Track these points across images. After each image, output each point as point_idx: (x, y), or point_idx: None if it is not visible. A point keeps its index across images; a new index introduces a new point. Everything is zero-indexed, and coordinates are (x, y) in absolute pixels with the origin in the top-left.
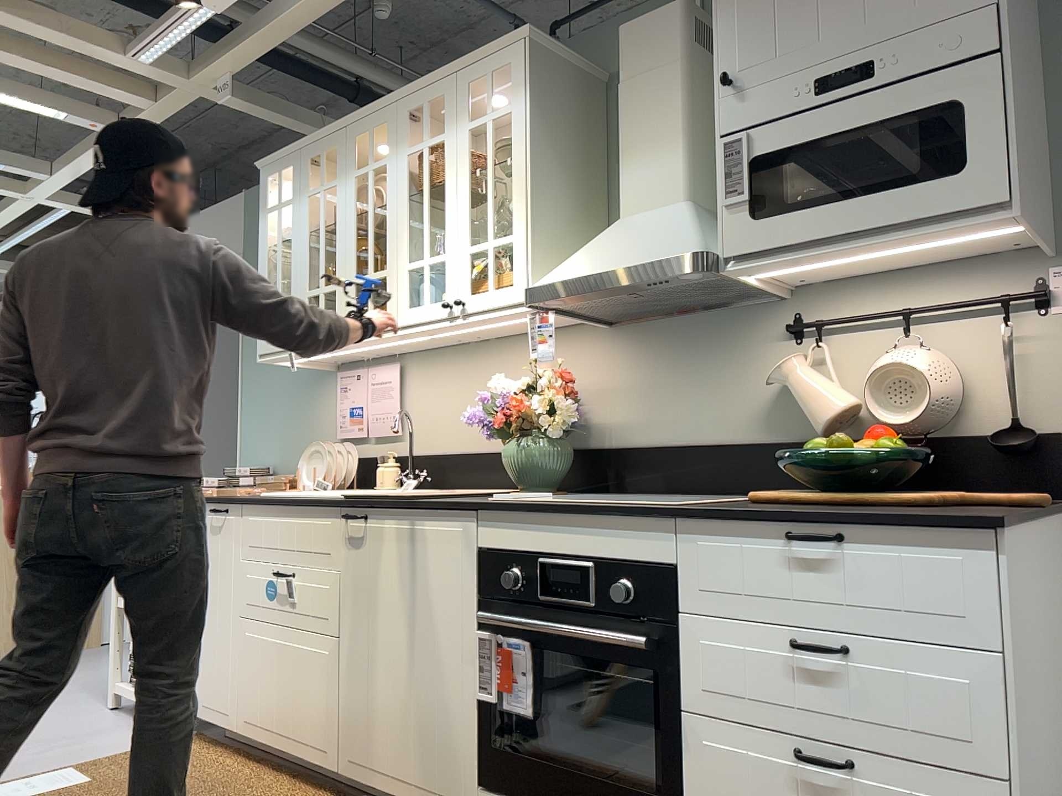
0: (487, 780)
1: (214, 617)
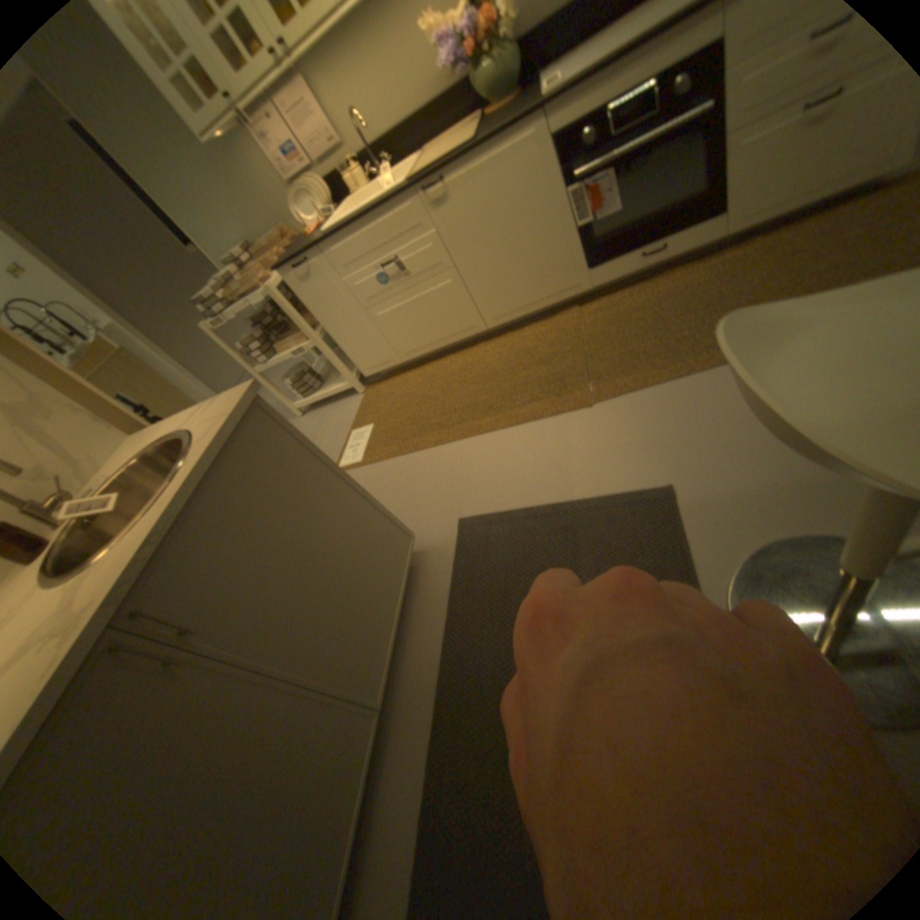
0: (596, 261)
1: (345, 324)
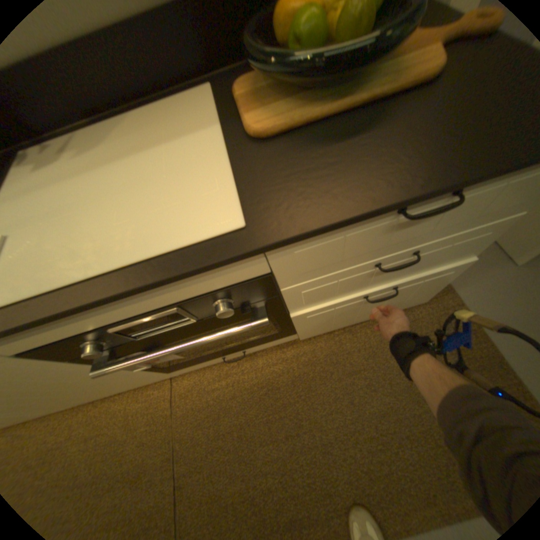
0: (171, 370)
1: None
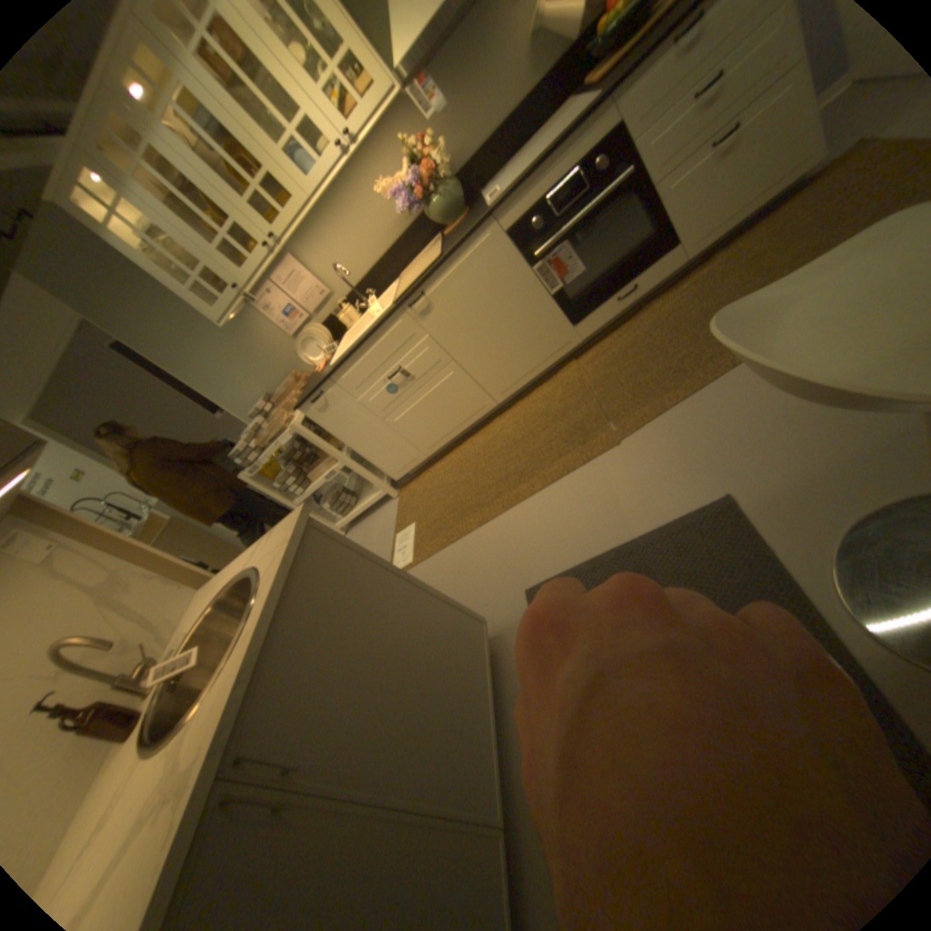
0: (578, 317)
1: (367, 438)
